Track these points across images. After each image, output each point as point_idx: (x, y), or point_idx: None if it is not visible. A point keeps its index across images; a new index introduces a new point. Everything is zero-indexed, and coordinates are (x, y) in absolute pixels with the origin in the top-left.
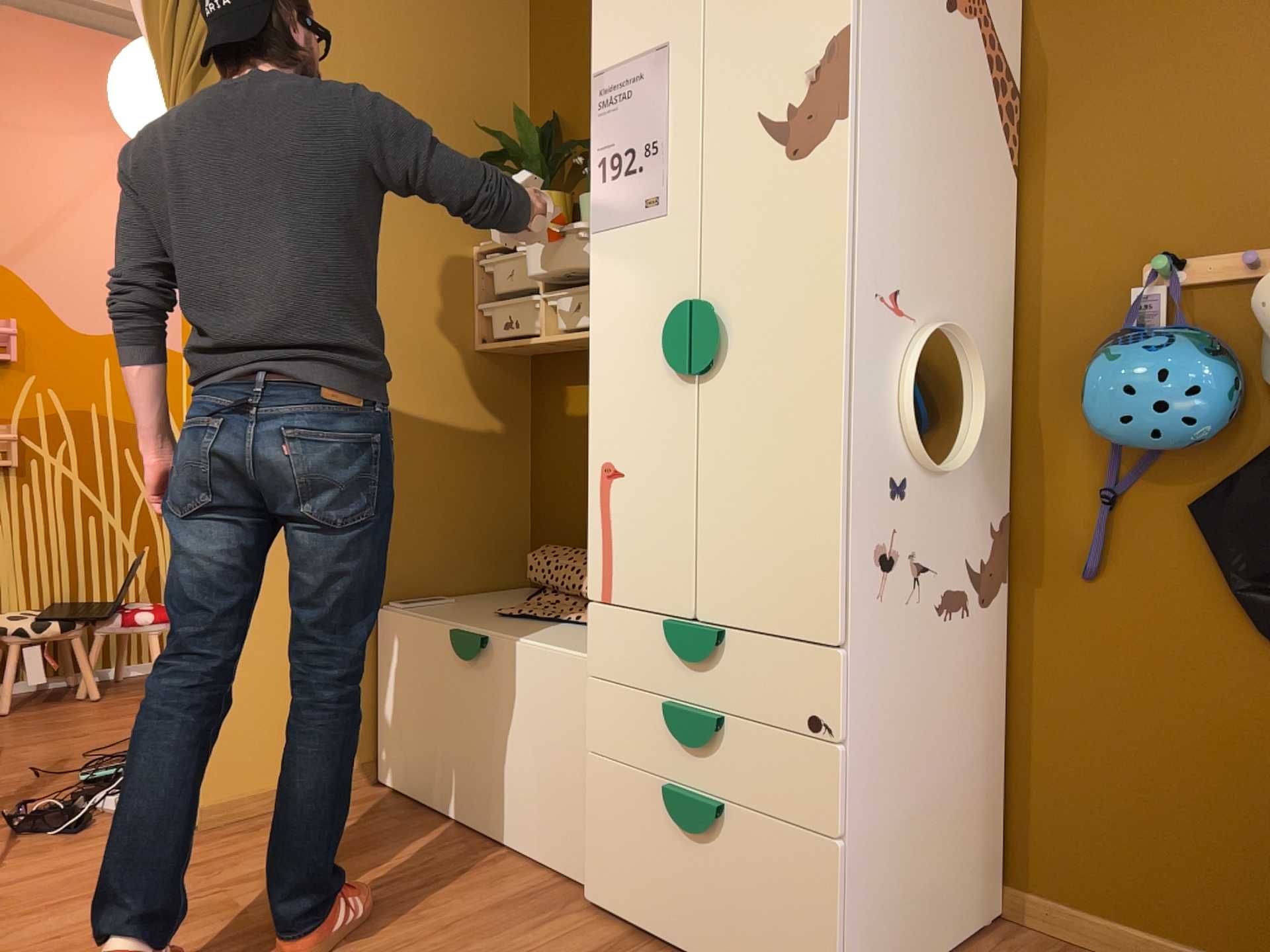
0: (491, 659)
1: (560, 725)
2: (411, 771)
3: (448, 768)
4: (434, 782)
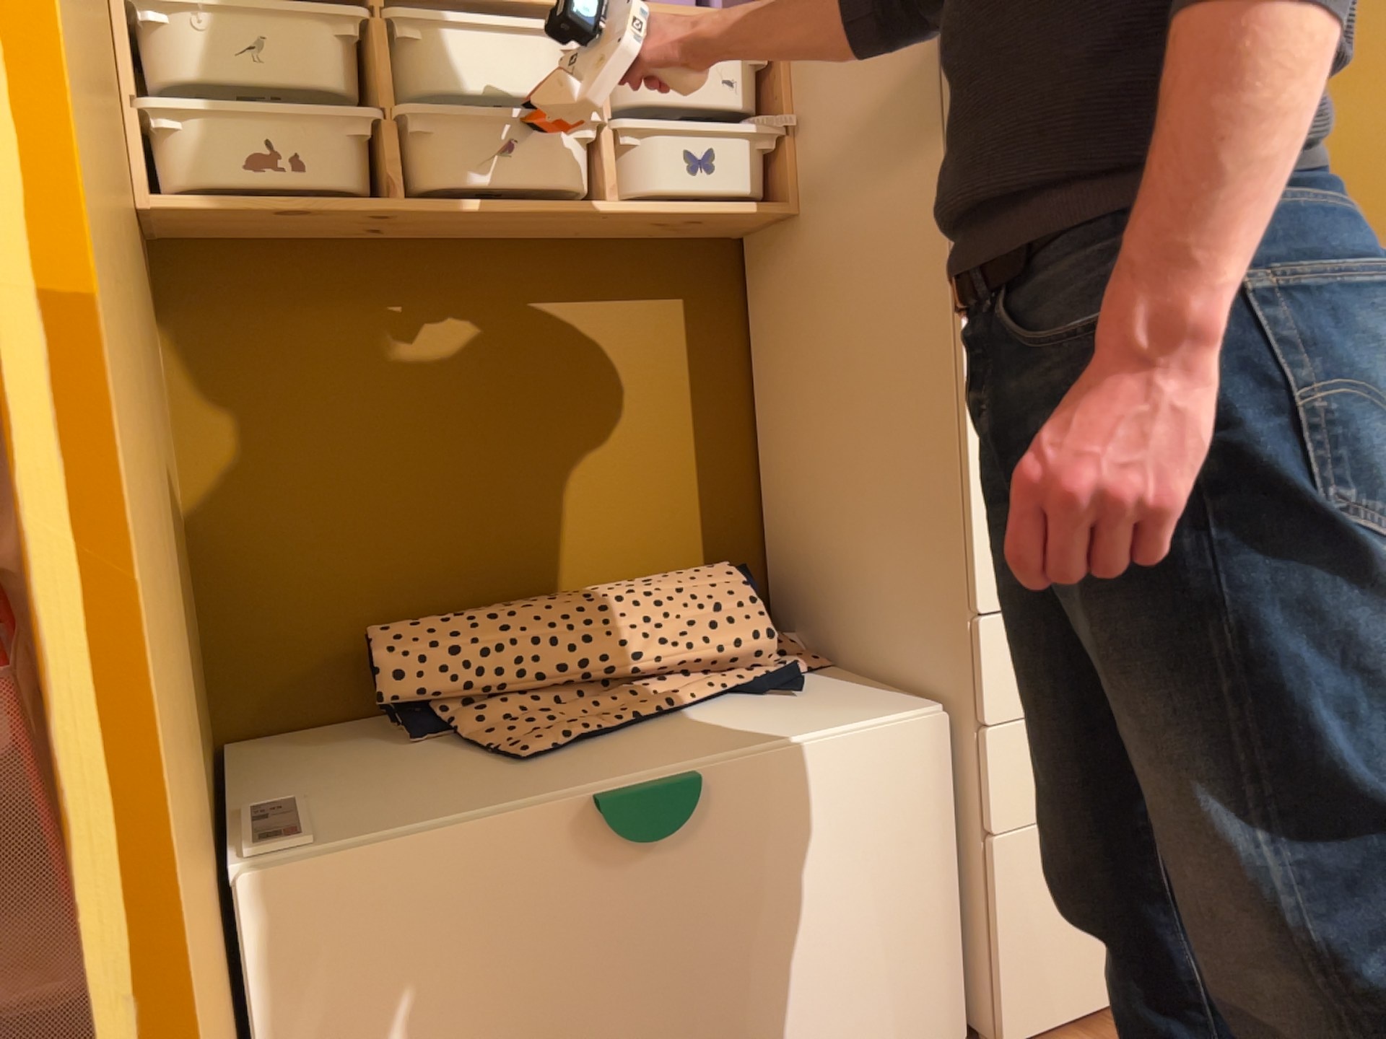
0: (713, 809)
1: (888, 838)
2: None
3: None
4: None
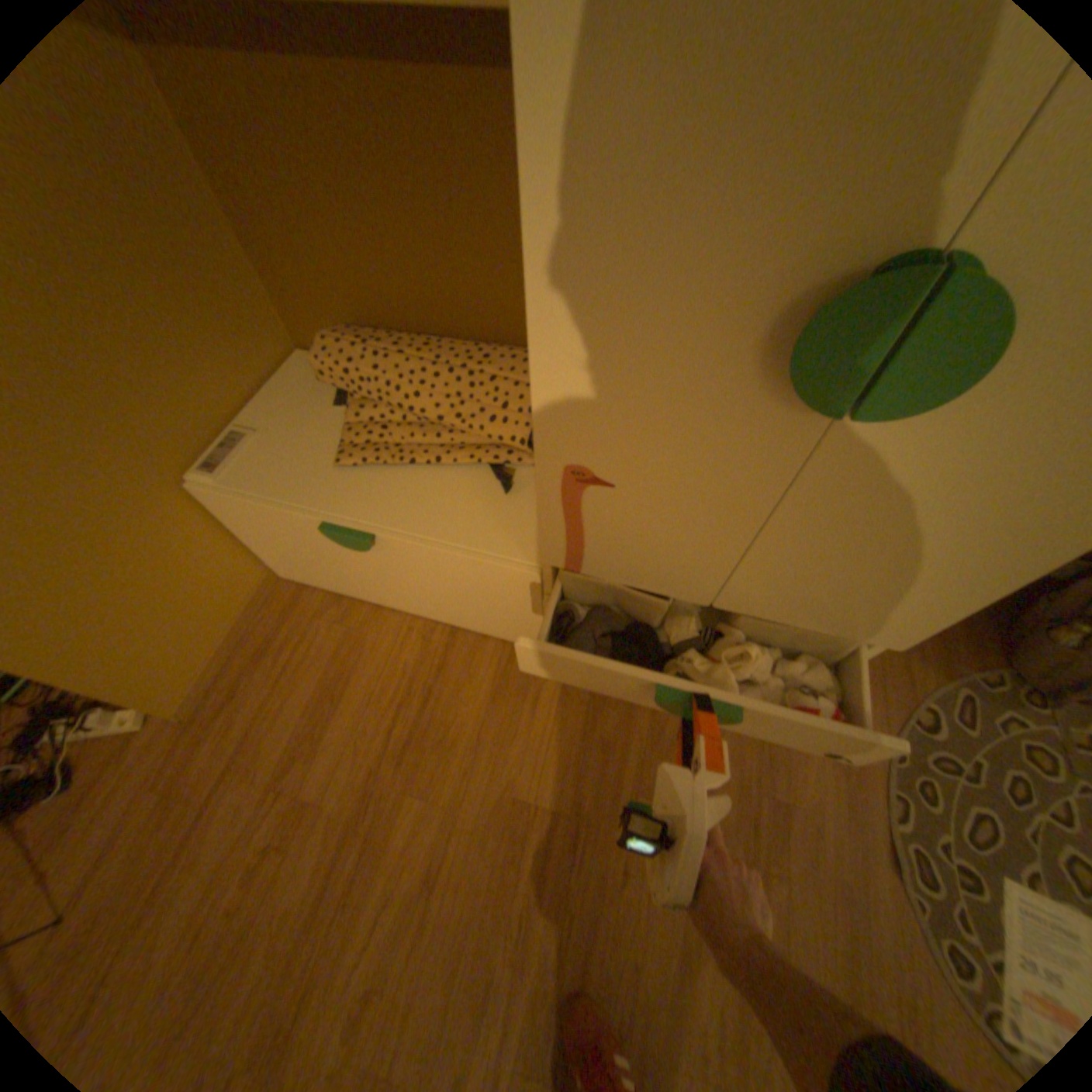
0: (389, 547)
1: (496, 592)
2: (318, 580)
3: (364, 587)
4: (350, 589)
